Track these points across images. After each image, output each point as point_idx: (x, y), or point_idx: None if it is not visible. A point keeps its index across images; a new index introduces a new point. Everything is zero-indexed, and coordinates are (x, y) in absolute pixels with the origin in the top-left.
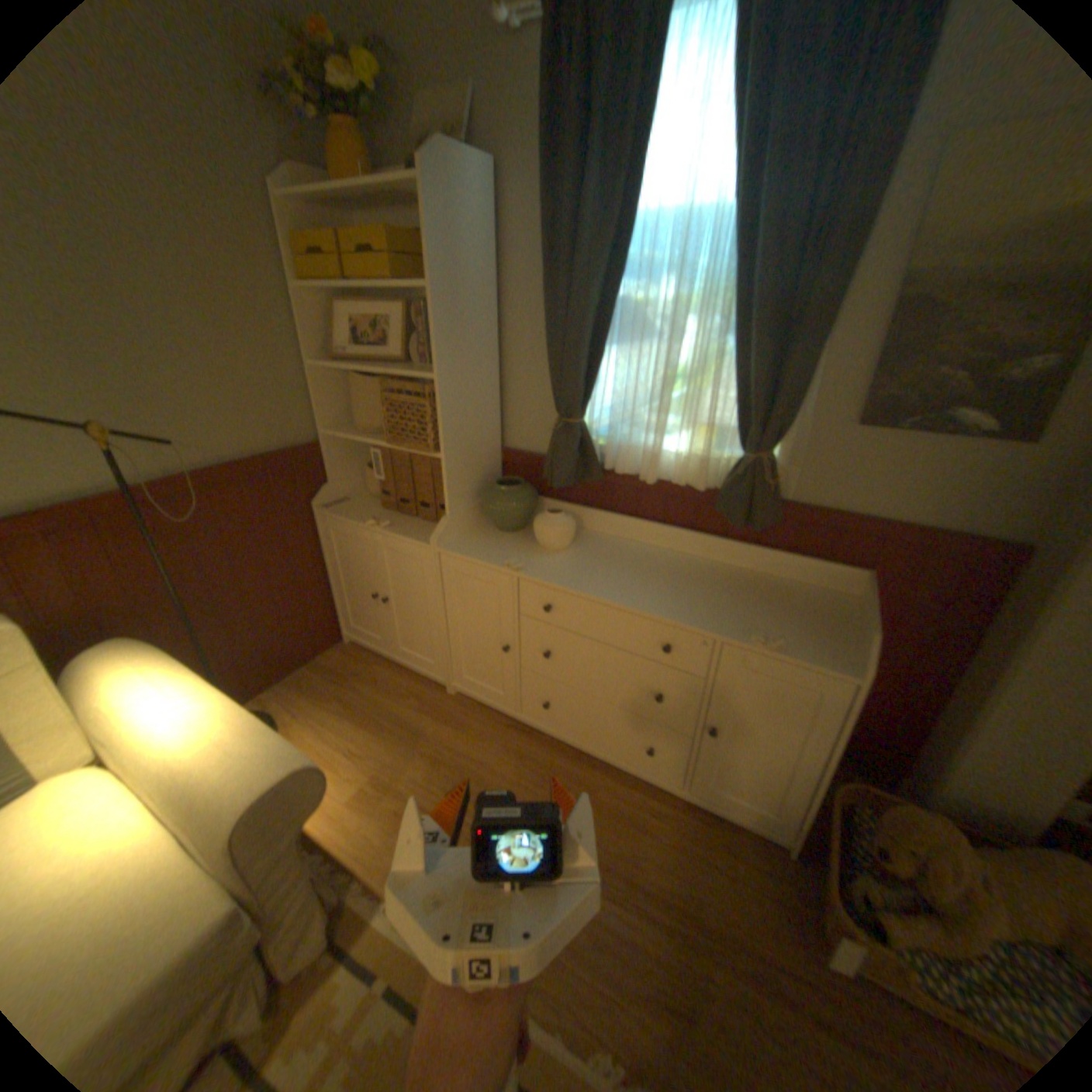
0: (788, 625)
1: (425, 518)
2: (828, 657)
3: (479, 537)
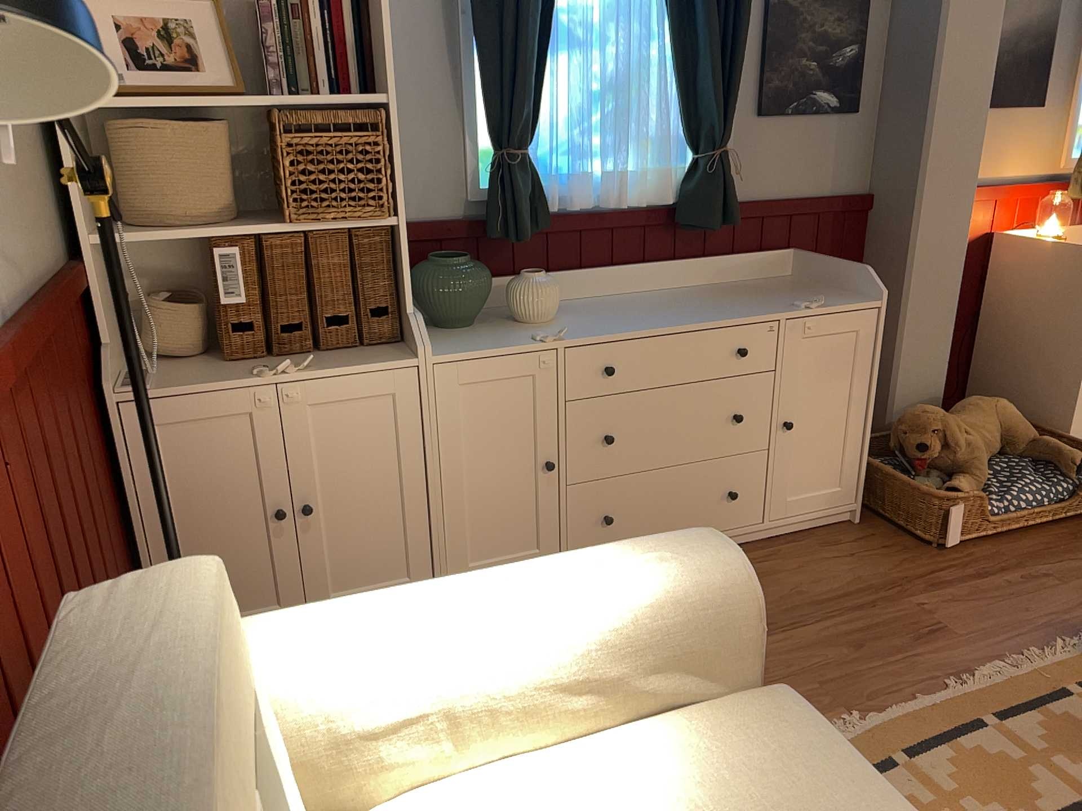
0: (799, 298)
1: (329, 349)
2: (848, 301)
3: (447, 340)
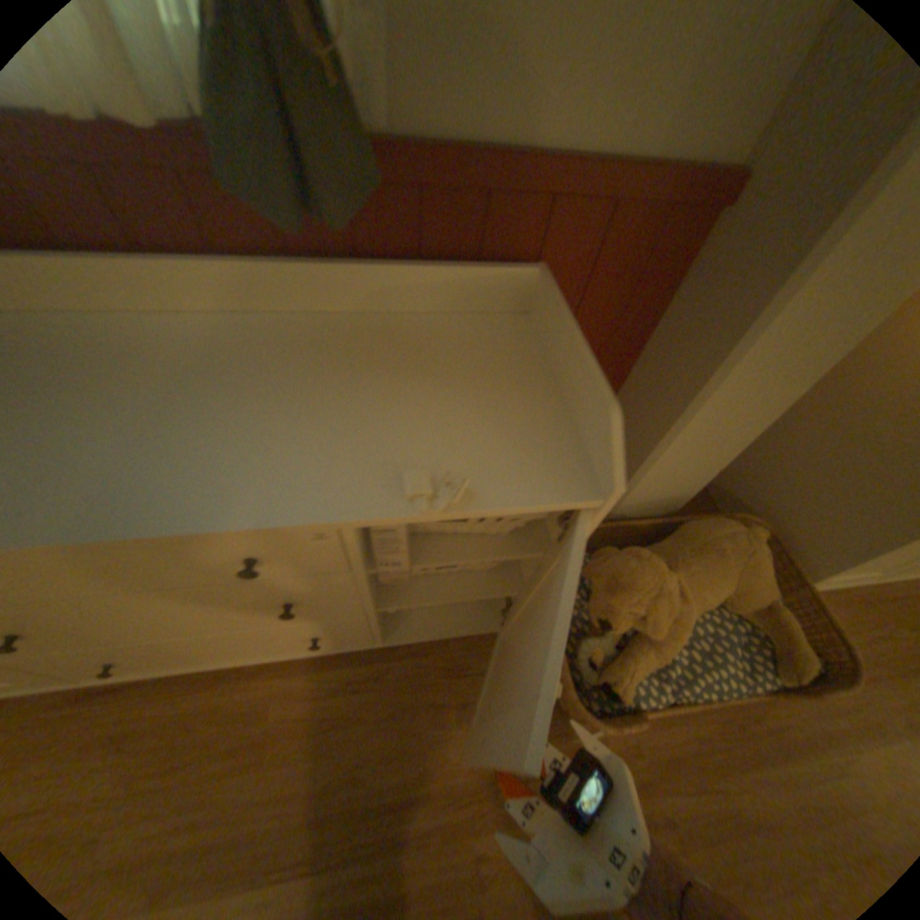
0: (459, 422)
1: None
2: (543, 470)
3: None
